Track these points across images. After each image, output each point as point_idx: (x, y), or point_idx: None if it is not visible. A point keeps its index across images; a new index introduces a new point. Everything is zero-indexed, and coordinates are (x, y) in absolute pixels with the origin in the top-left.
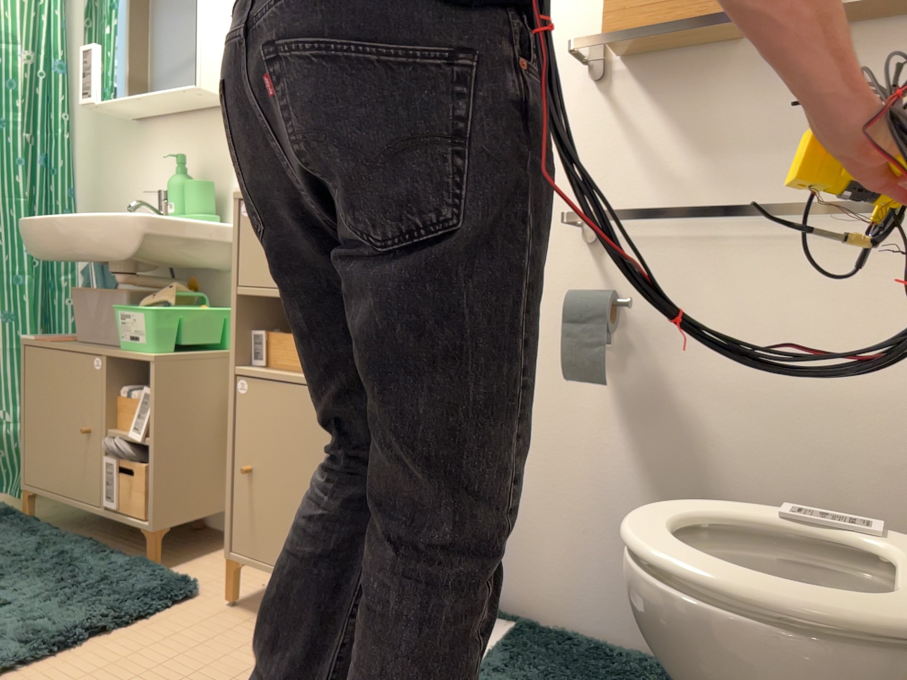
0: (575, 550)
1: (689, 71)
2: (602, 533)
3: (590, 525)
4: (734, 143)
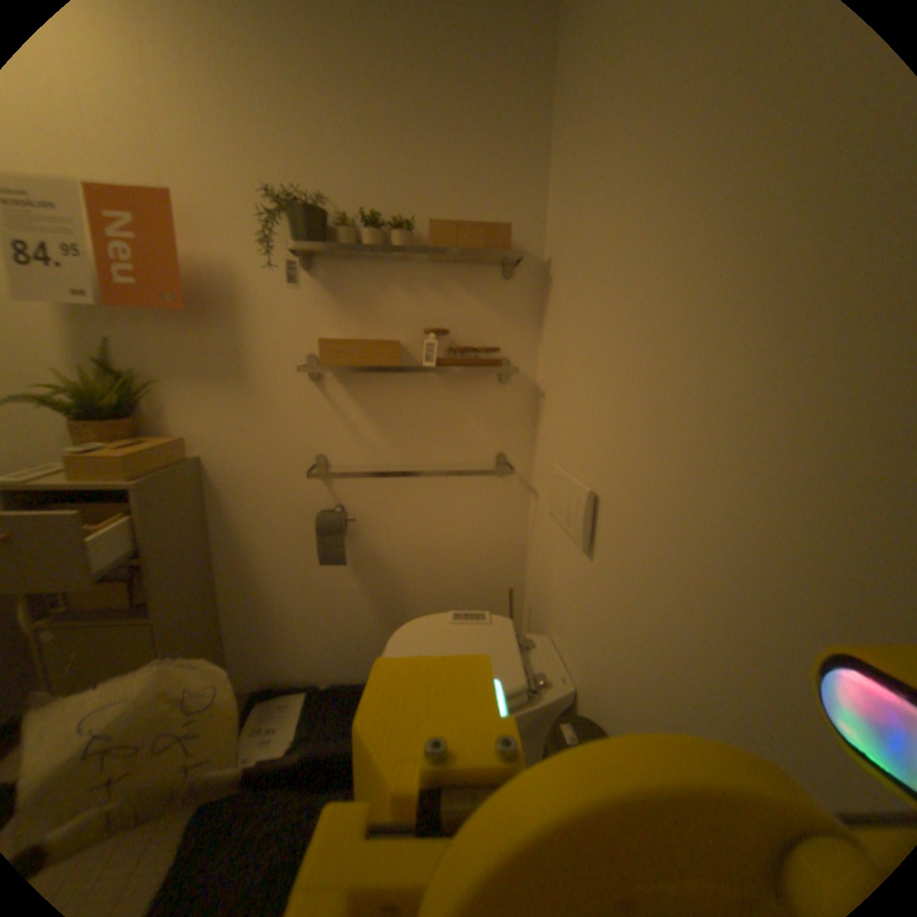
0: (336, 644)
1: (376, 379)
2: (351, 632)
3: (343, 630)
4: (404, 422)
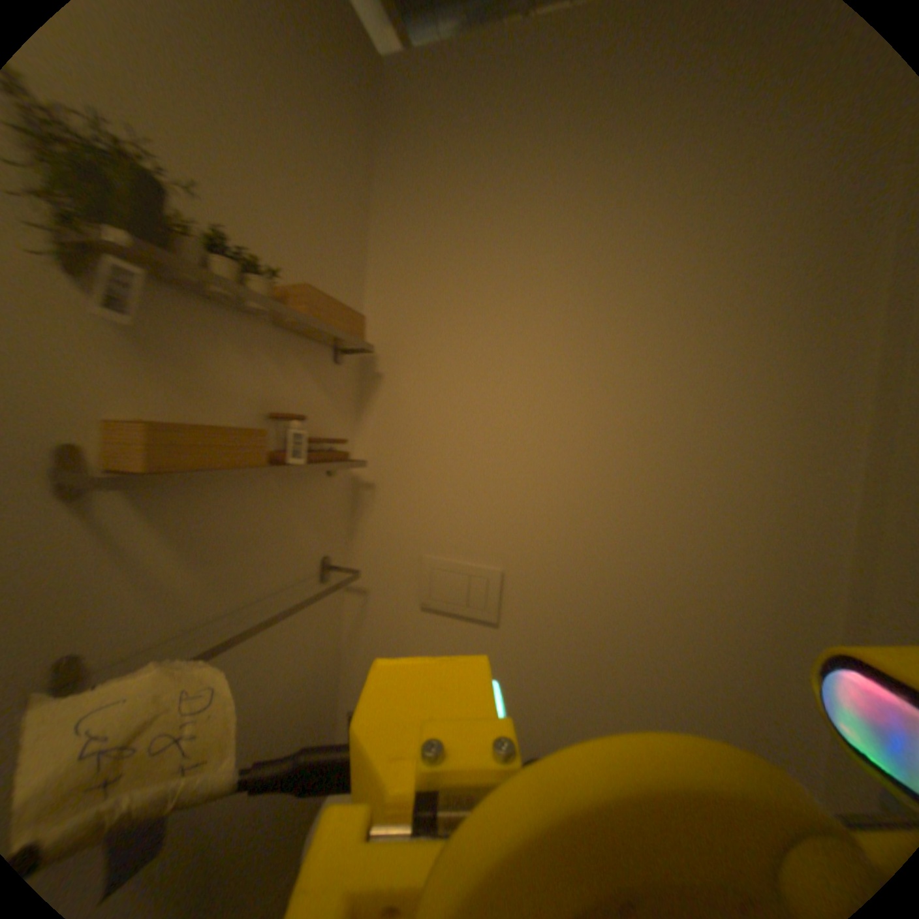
0: None
1: (200, 484)
2: None
3: None
4: (235, 545)
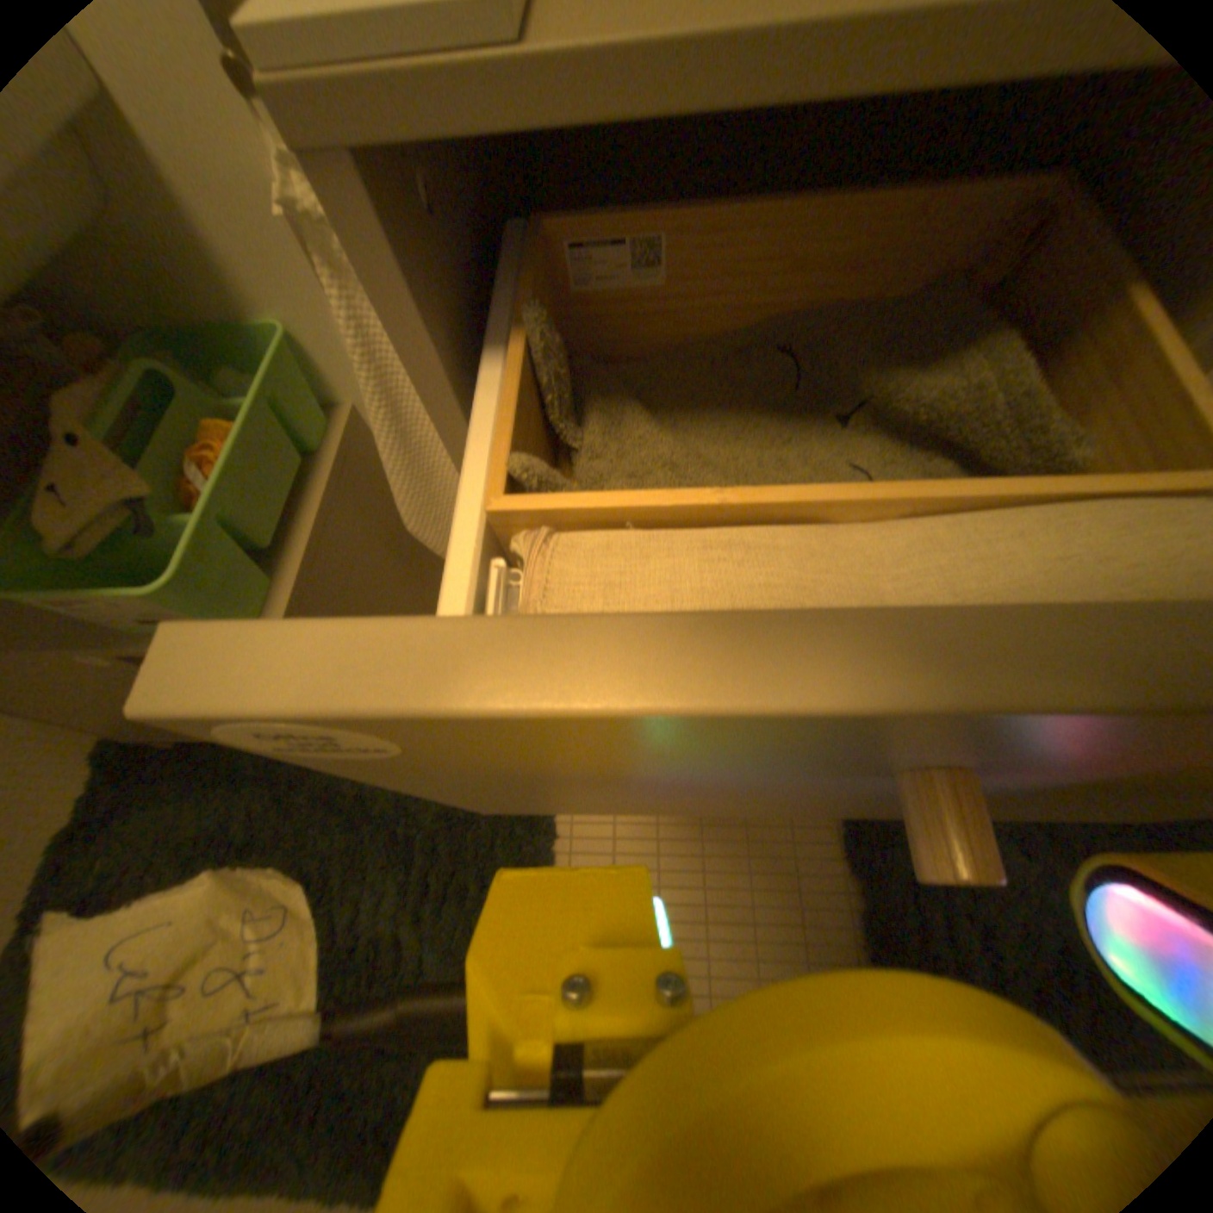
0: None
1: None
2: None
3: None
4: None
